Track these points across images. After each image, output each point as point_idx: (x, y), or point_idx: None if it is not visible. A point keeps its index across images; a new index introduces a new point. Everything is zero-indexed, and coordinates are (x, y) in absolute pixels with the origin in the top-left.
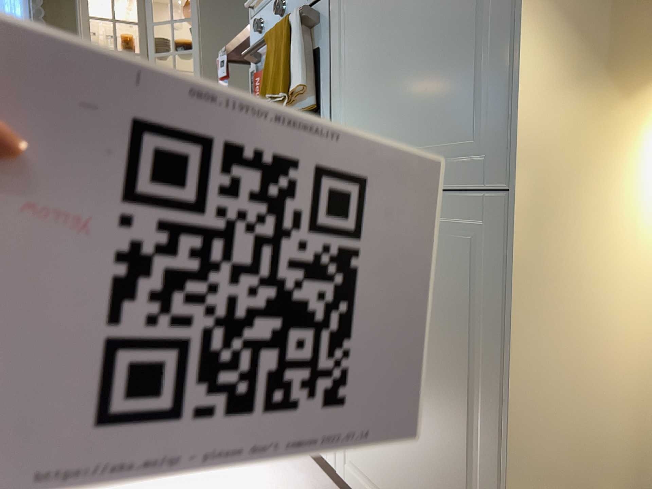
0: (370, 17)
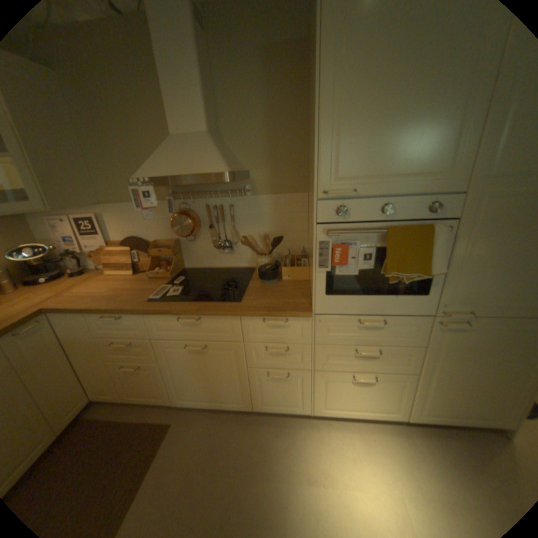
0: (498, 243)
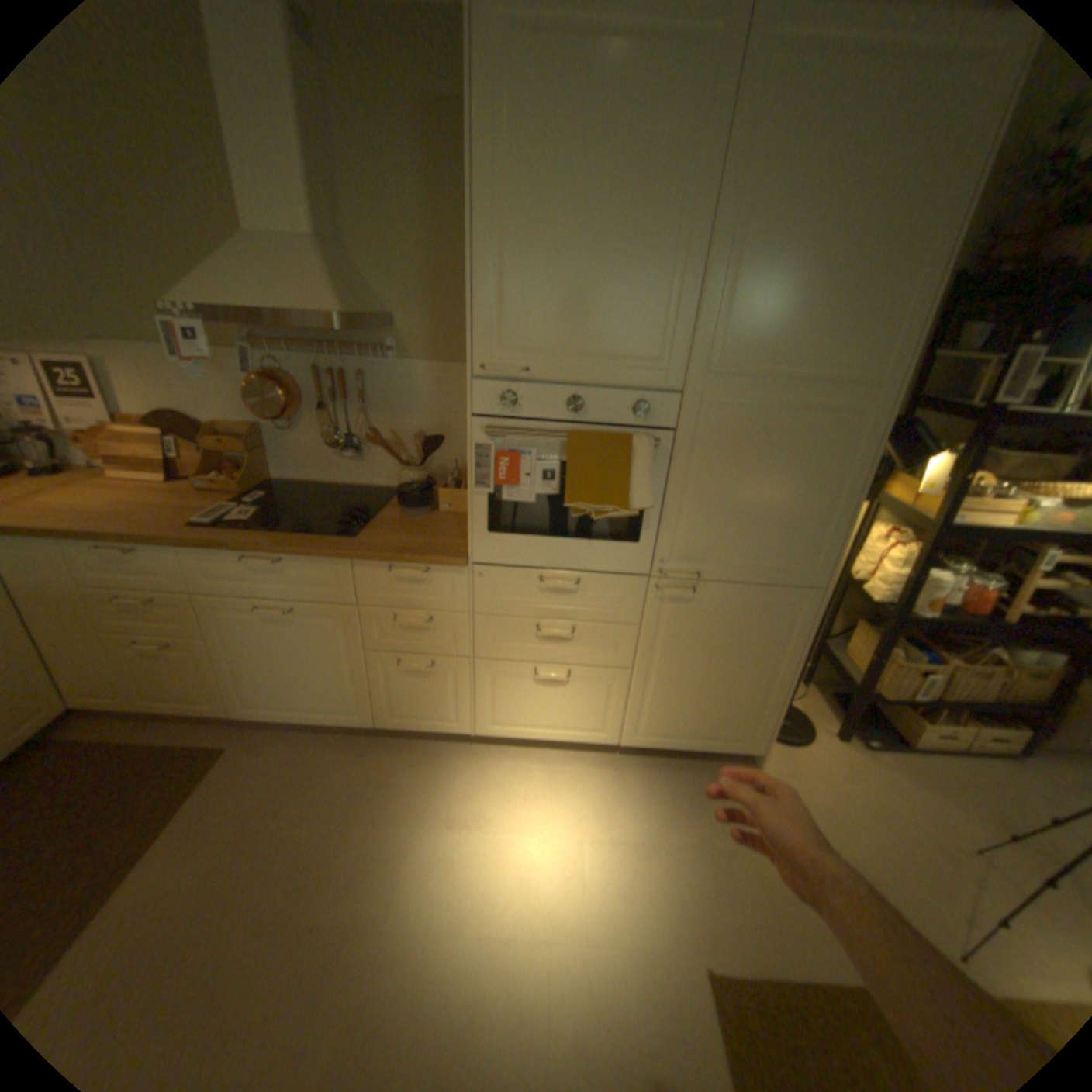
0: (725, 472)
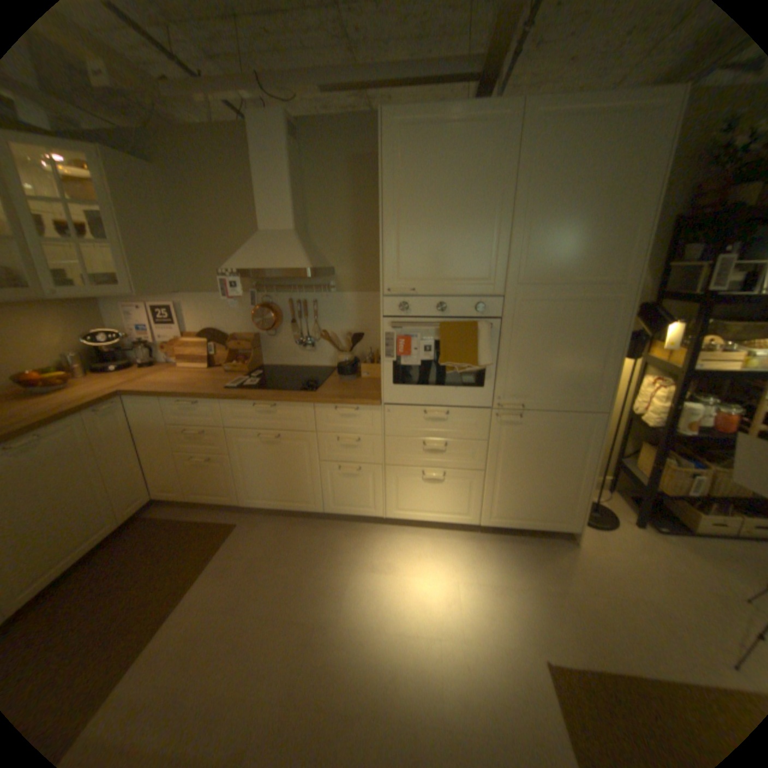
0: (534, 341)
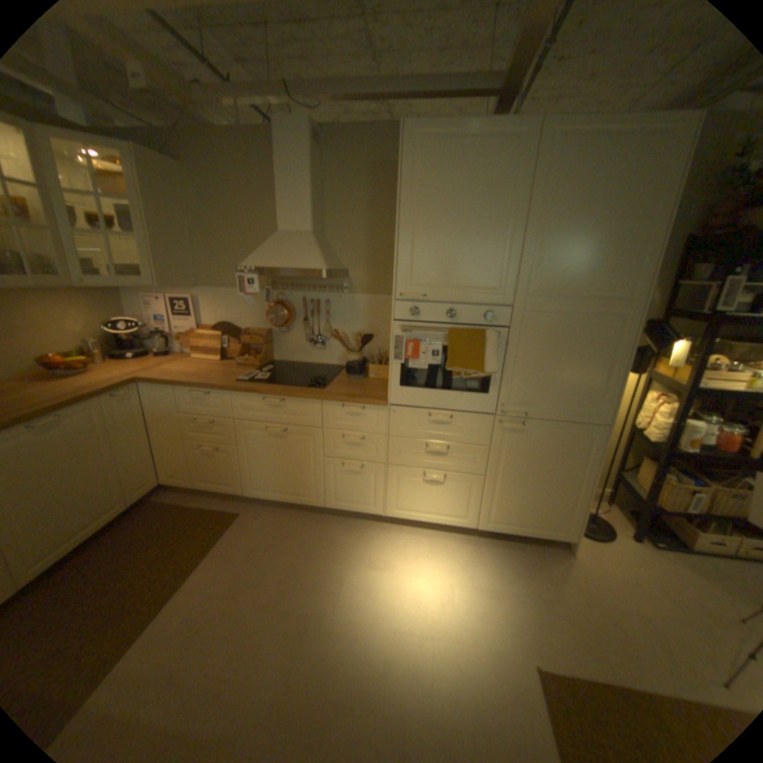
0: (540, 351)
